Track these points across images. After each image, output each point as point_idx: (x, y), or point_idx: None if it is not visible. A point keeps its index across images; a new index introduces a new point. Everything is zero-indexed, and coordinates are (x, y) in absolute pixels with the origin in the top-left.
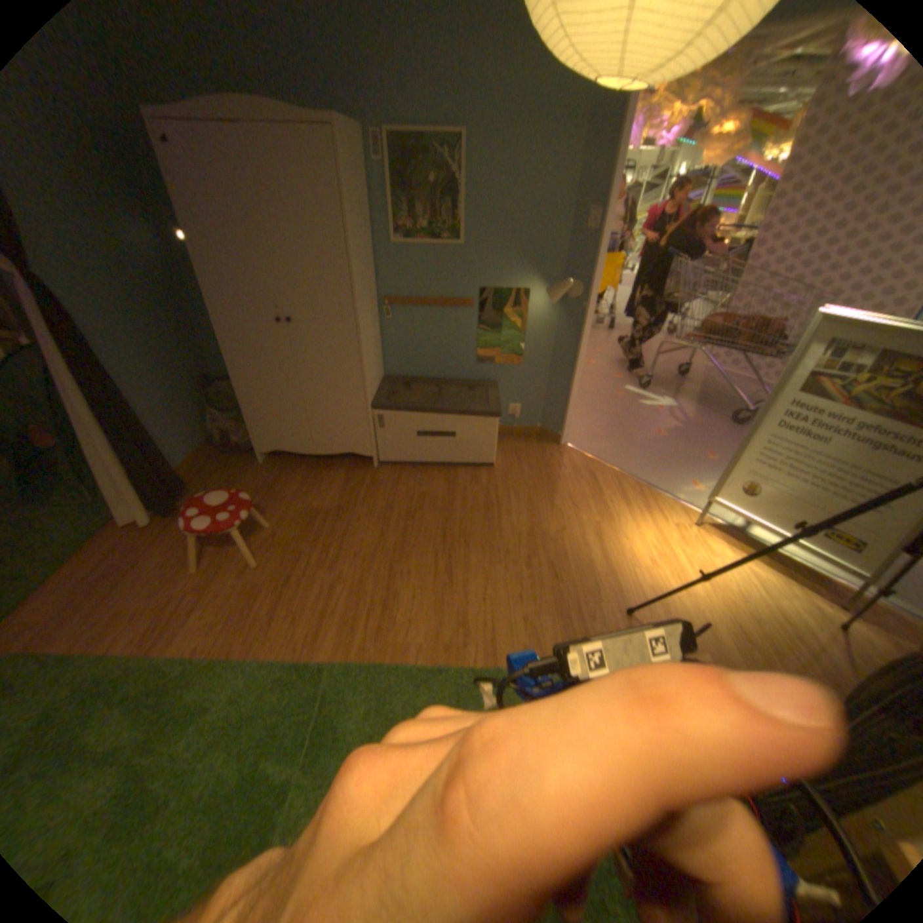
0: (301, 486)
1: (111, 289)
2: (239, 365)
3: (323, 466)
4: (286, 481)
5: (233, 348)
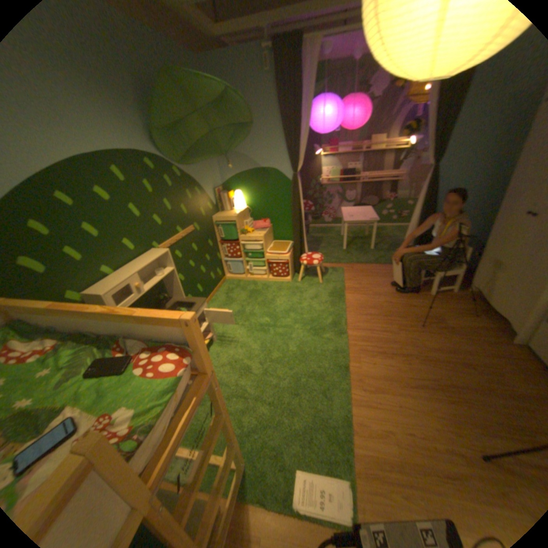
0: (460, 310)
1: (480, 179)
2: (495, 233)
3: (489, 317)
4: (460, 304)
5: (499, 223)
